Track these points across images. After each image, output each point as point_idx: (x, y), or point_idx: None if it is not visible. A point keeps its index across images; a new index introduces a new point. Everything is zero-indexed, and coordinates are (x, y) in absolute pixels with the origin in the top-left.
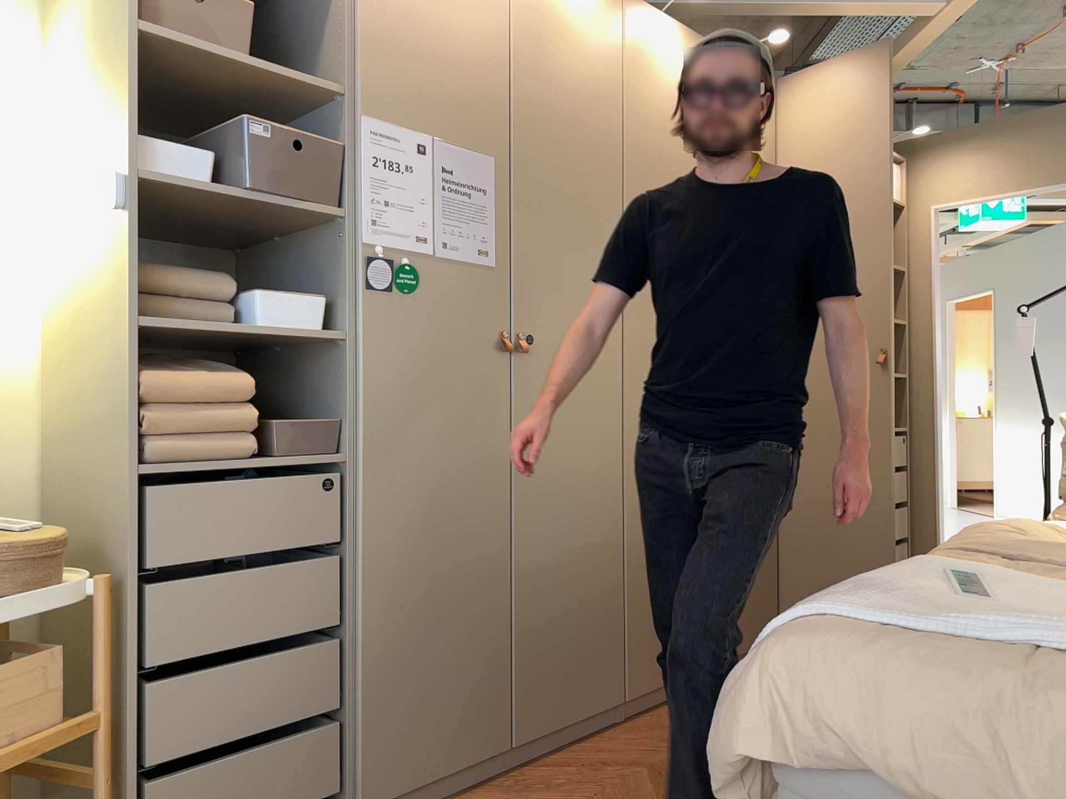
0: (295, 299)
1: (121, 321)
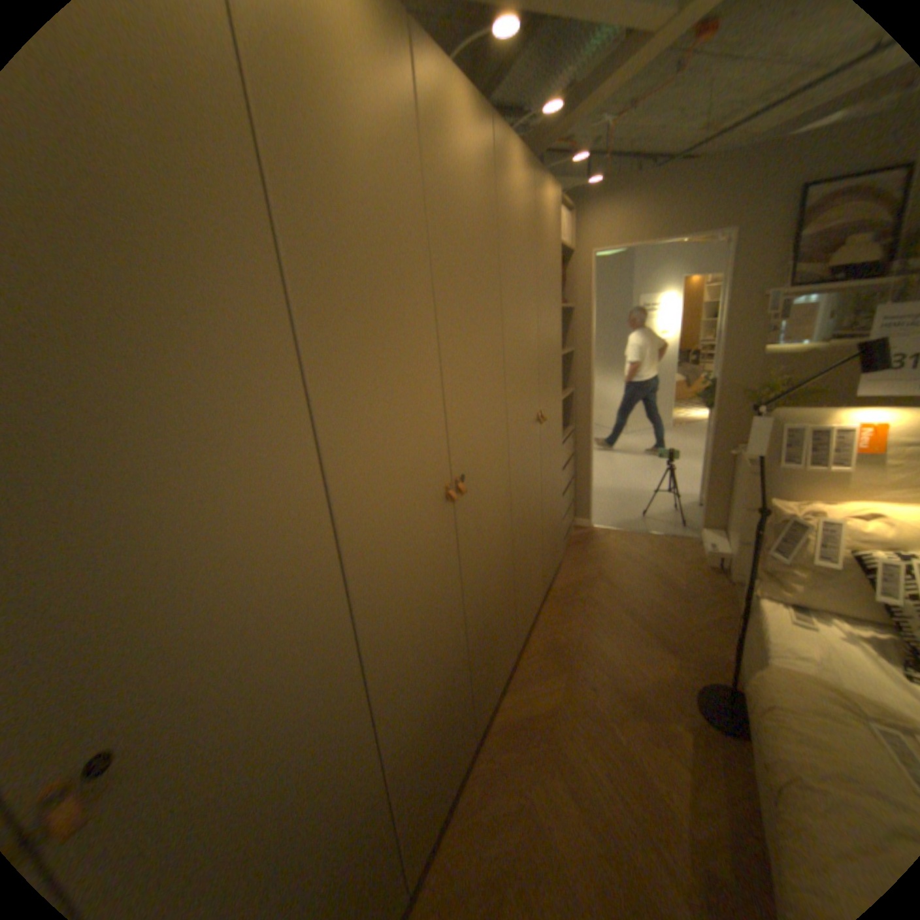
0: None
1: None
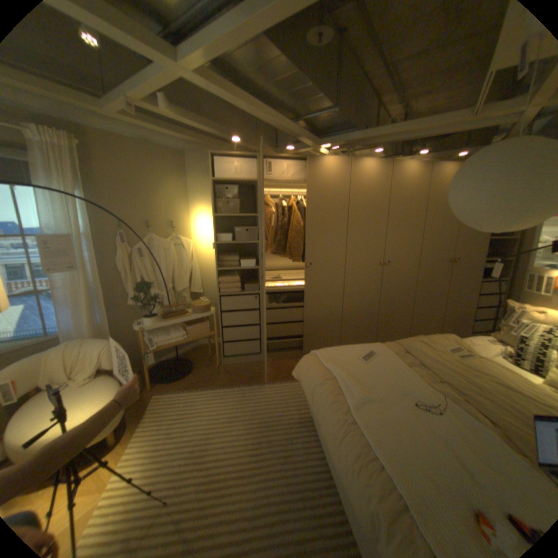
0: (249, 261)
1: (218, 267)
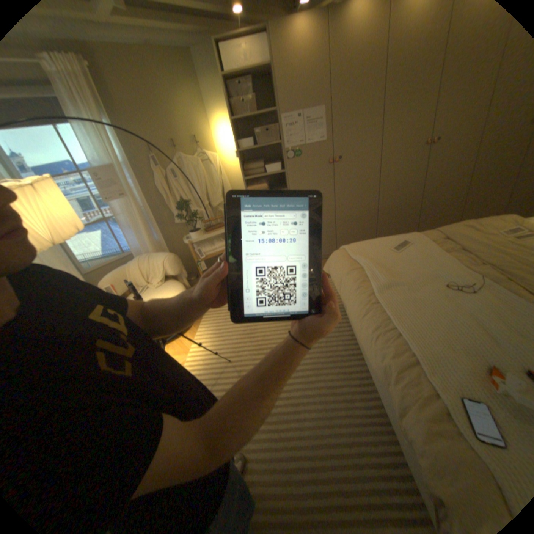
0: (273, 165)
1: (245, 176)
